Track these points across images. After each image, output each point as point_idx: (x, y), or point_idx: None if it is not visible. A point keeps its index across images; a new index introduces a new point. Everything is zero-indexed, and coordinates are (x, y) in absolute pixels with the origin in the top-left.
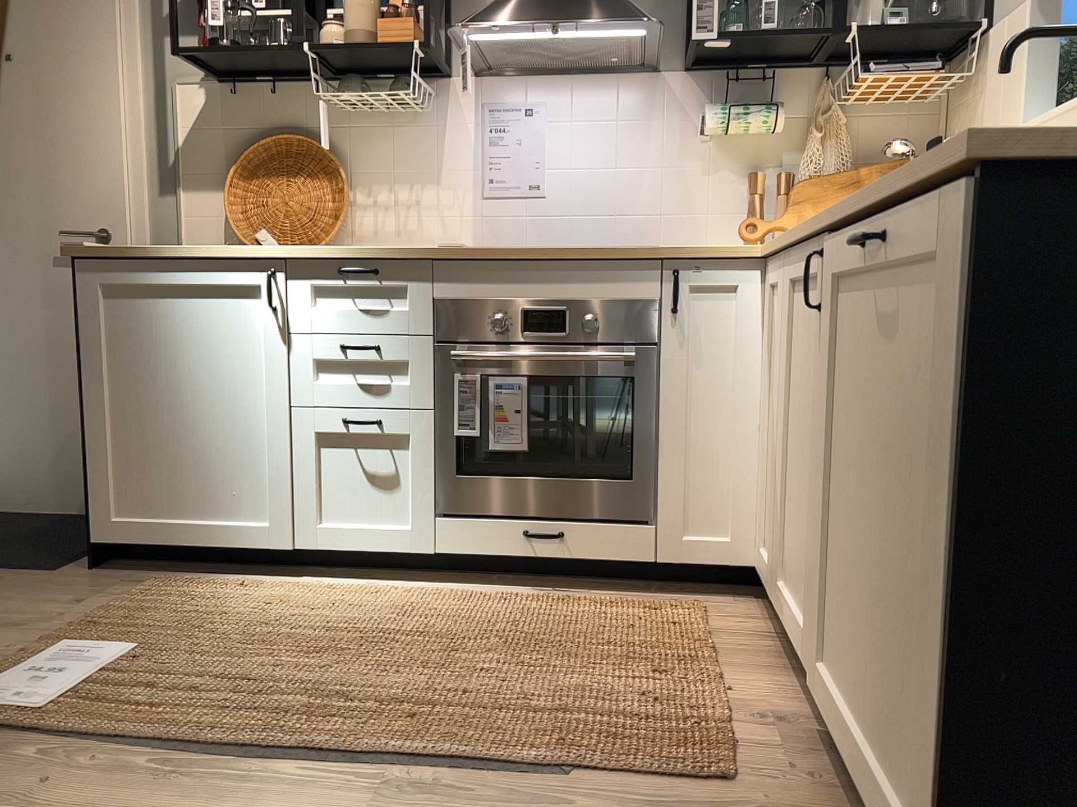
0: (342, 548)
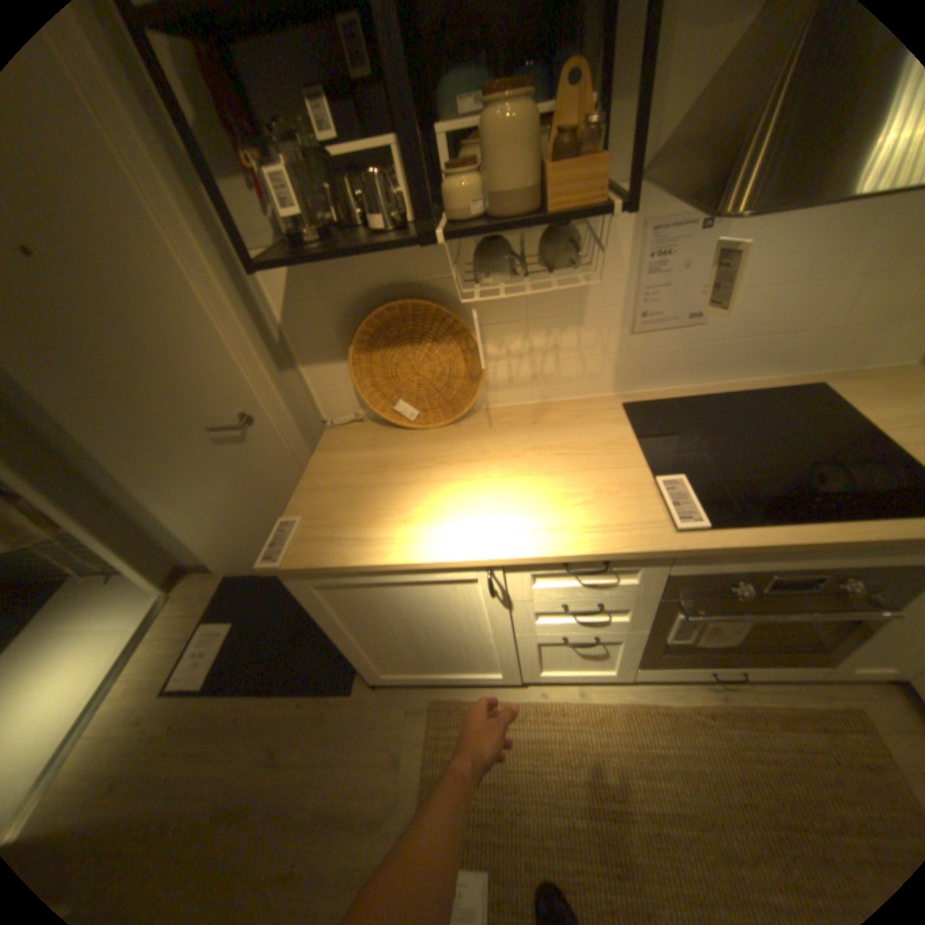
0: (558, 680)
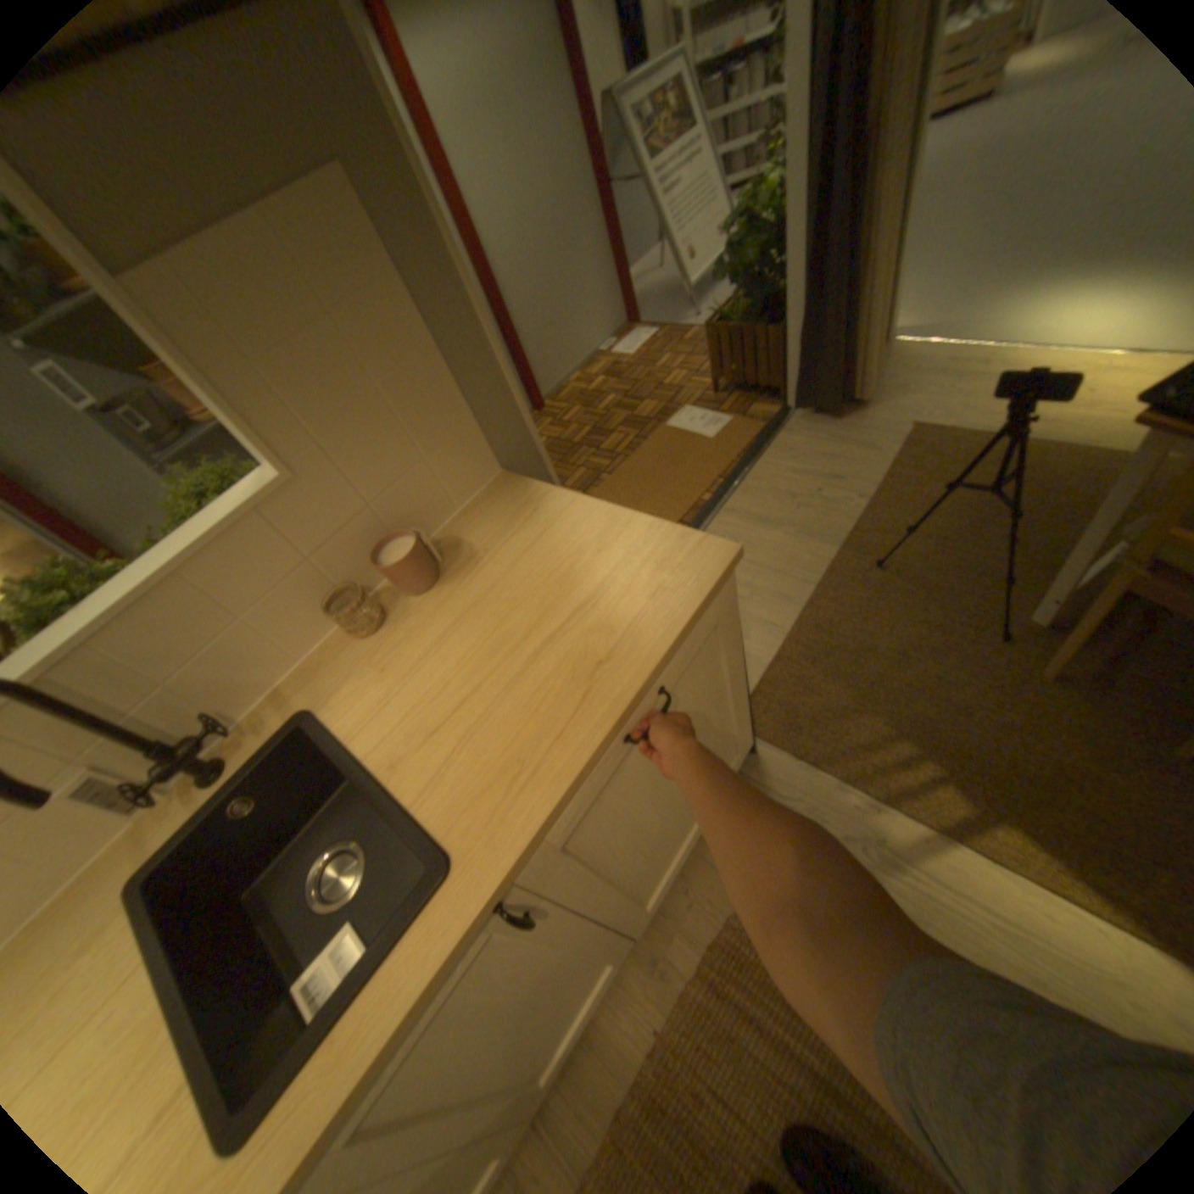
0: None
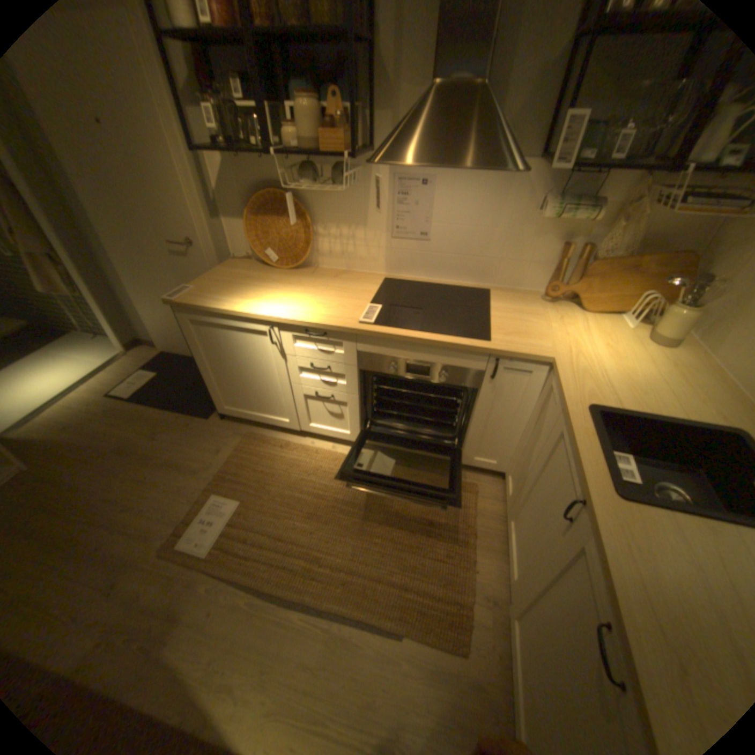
0: (319, 432)
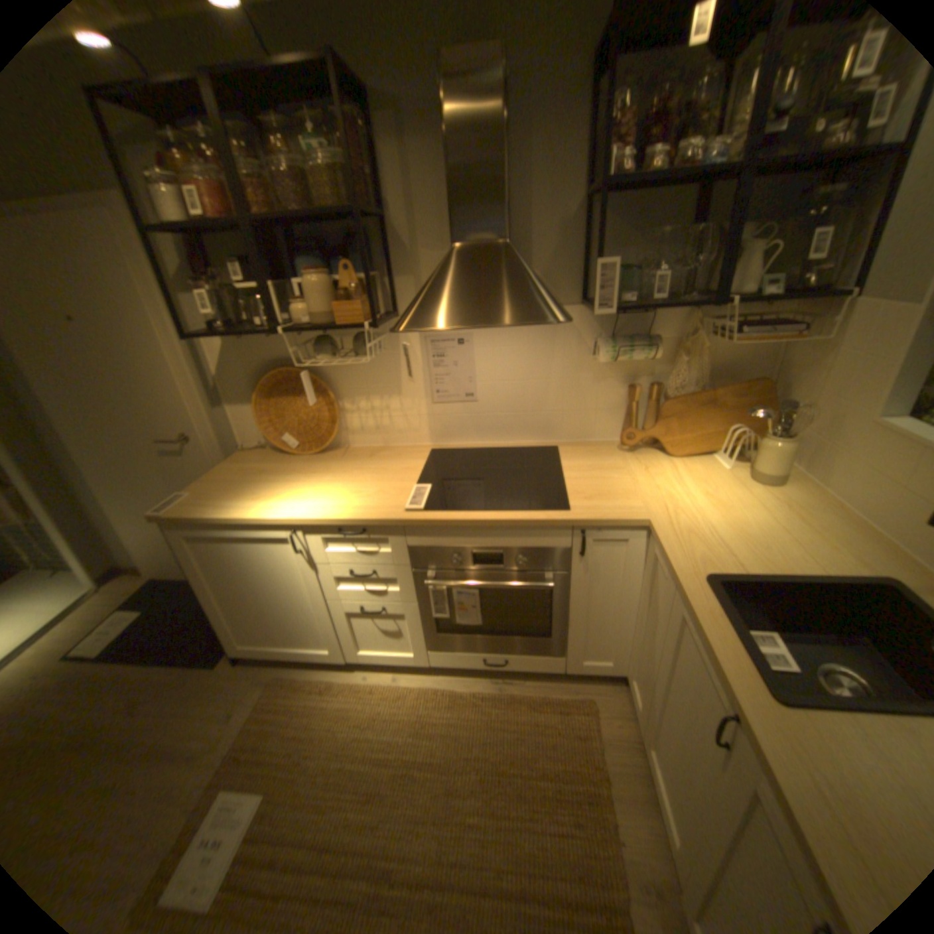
0: (372, 663)
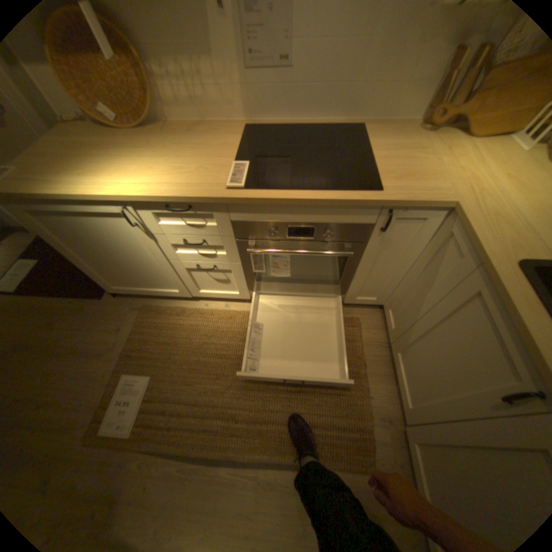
0: (210, 296)
